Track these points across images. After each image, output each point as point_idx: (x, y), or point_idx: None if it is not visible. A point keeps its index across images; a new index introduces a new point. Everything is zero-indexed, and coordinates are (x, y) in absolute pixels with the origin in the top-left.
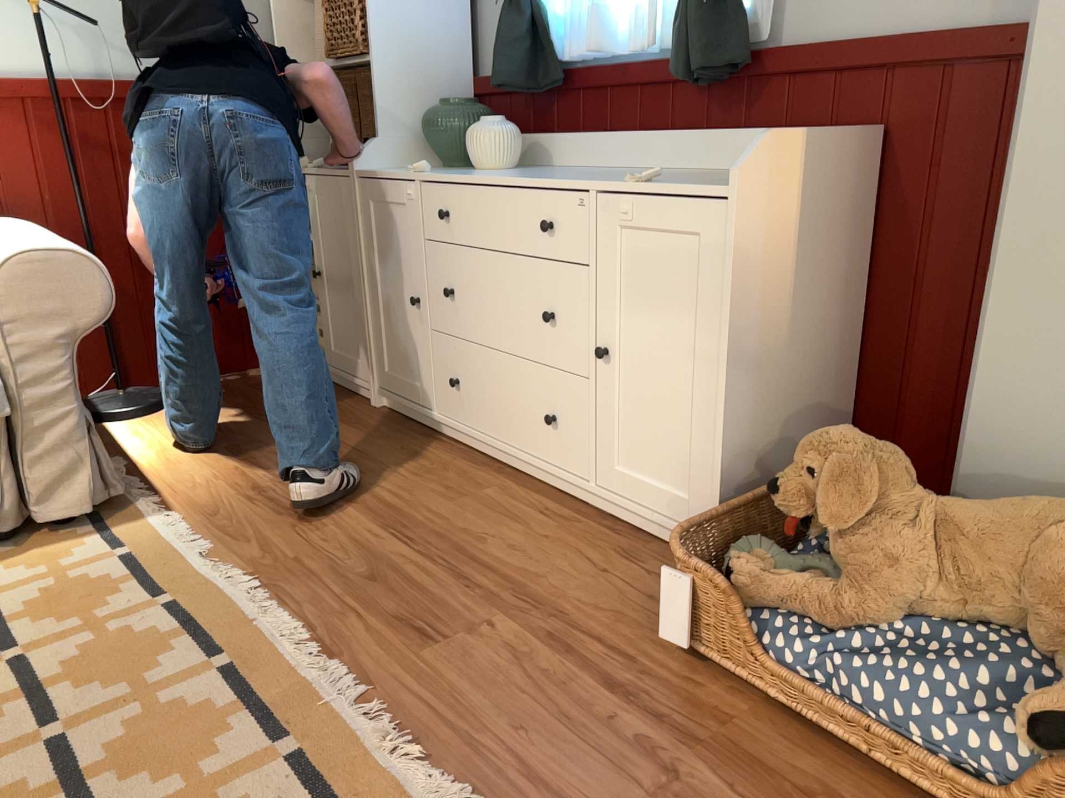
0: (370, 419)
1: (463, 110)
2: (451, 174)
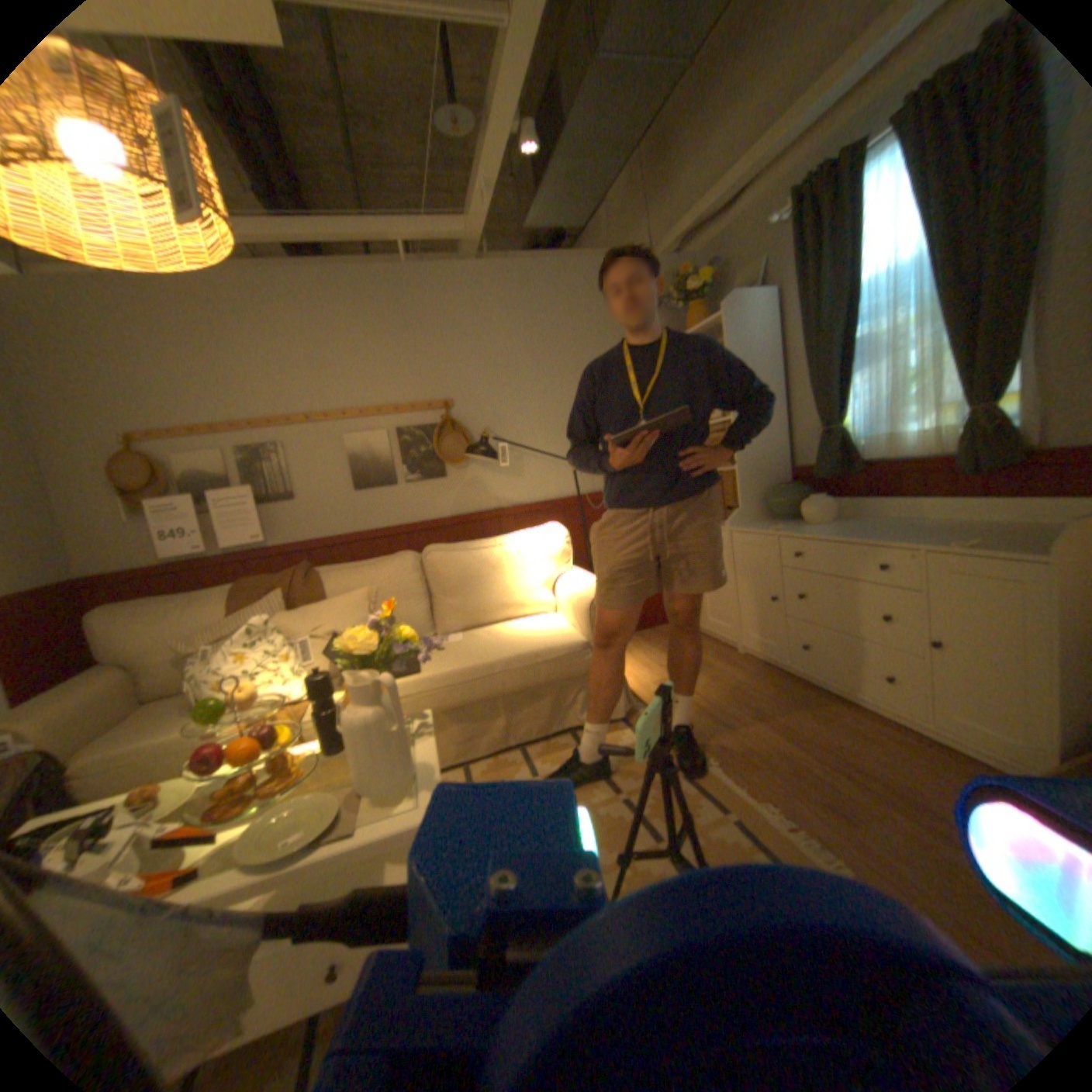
0: (743, 662)
1: (795, 488)
2: (800, 530)
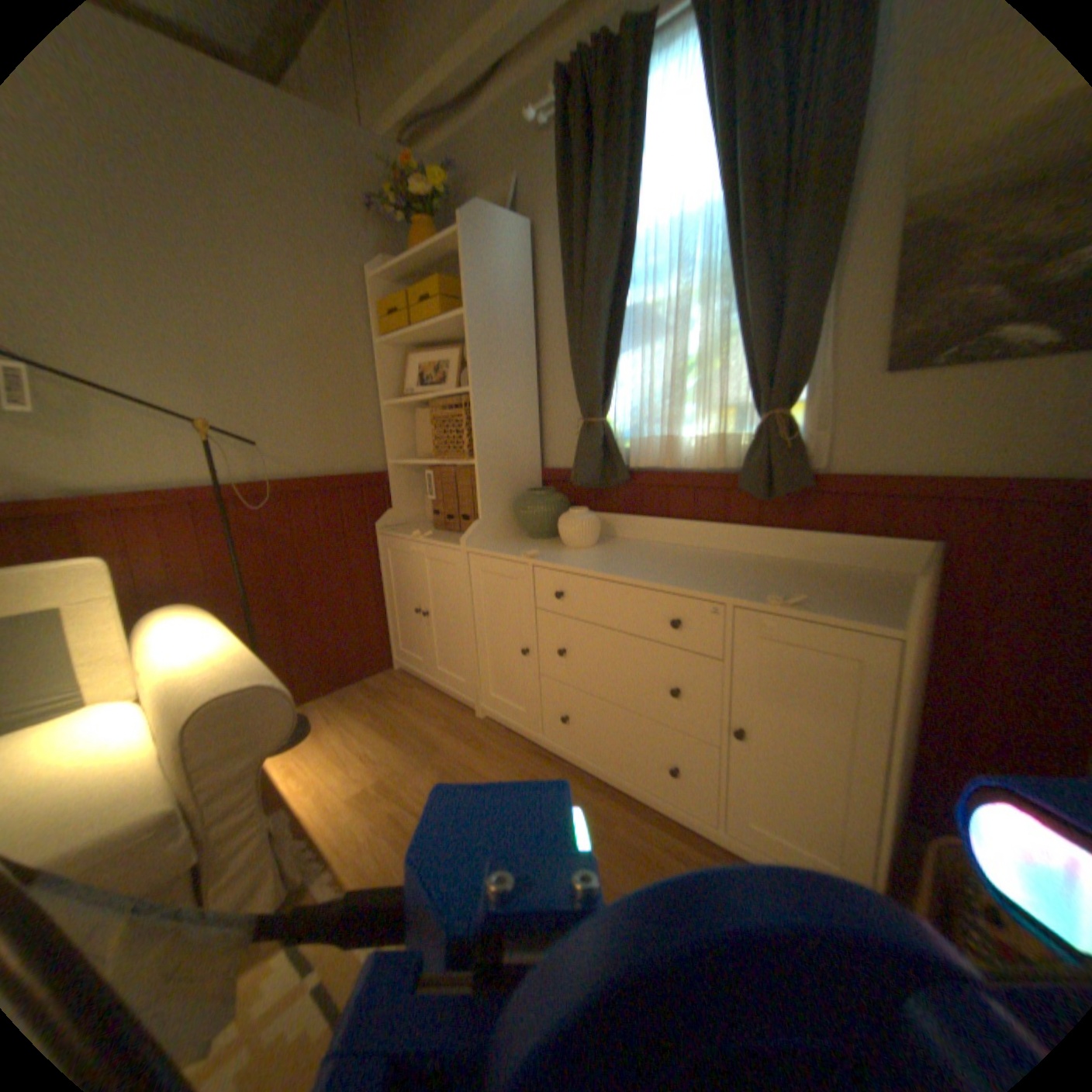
0: (482, 734)
1: (550, 498)
2: (561, 559)
